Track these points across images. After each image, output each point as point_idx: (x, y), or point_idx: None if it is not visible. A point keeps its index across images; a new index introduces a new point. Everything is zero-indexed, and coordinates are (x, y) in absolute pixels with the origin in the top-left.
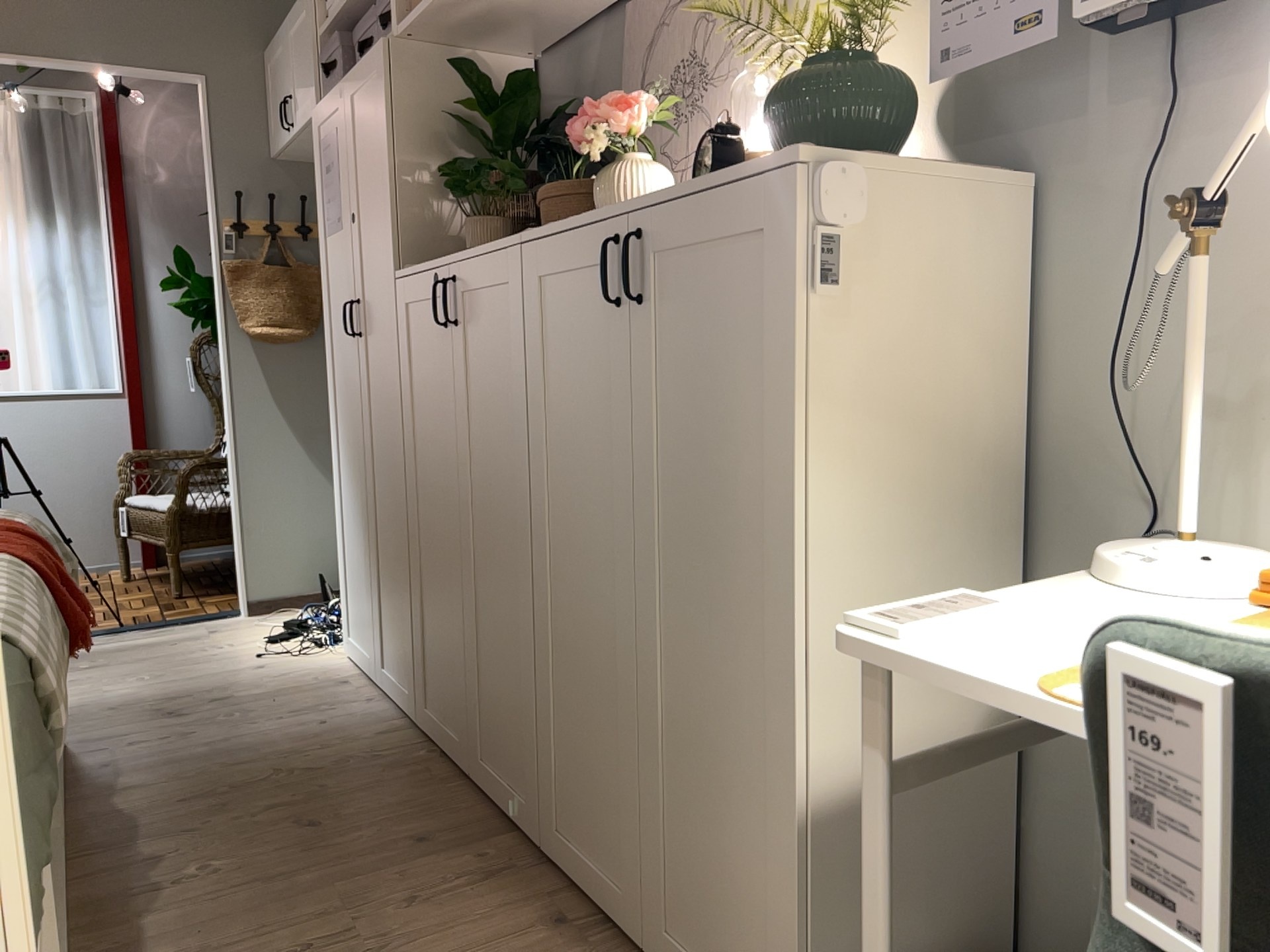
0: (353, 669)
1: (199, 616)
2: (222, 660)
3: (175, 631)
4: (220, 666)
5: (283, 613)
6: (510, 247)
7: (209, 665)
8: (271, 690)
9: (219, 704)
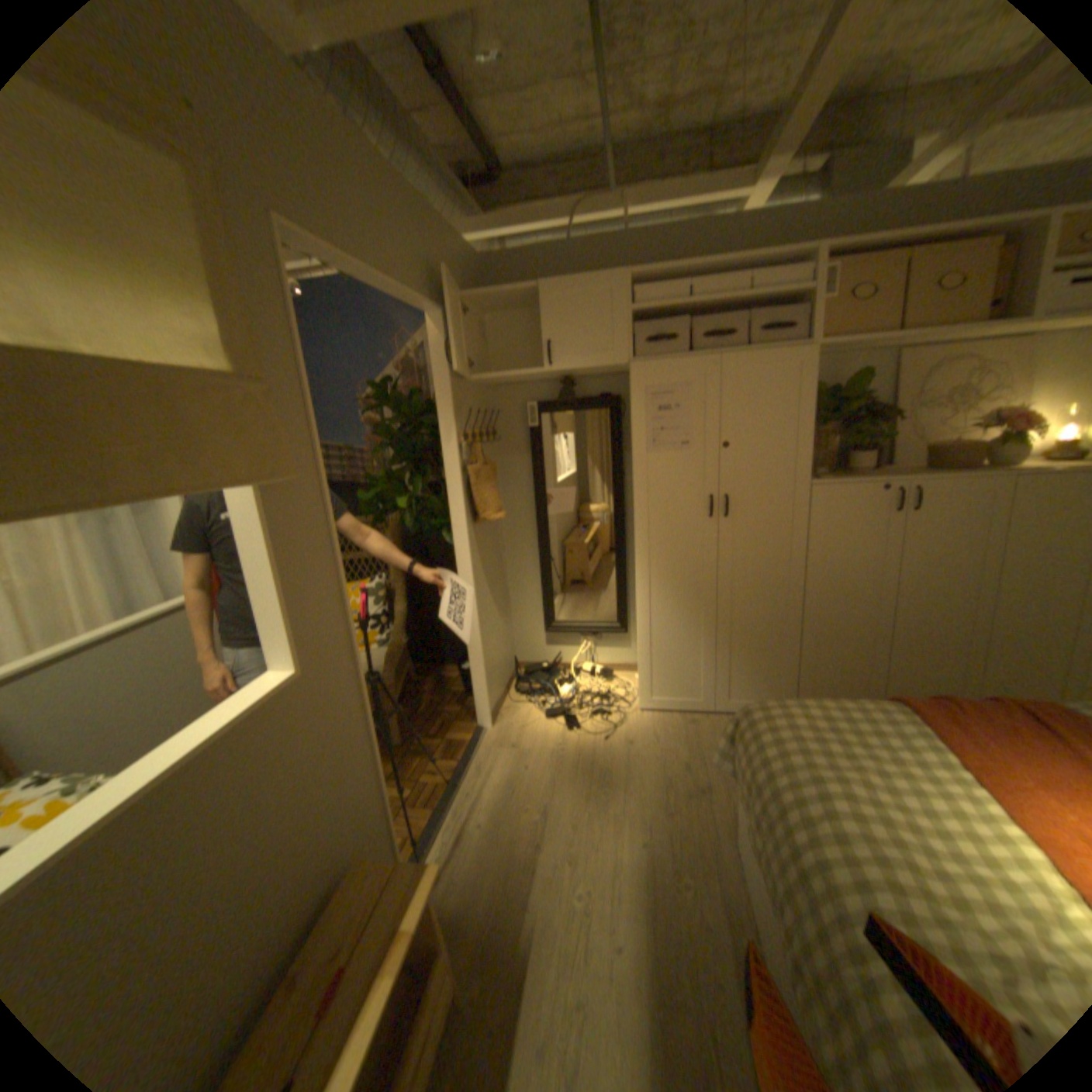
0: (670, 715)
1: (471, 746)
2: (597, 755)
3: (488, 763)
4: (611, 758)
5: (505, 714)
6: (1001, 478)
7: (602, 761)
8: (684, 748)
9: (696, 771)
